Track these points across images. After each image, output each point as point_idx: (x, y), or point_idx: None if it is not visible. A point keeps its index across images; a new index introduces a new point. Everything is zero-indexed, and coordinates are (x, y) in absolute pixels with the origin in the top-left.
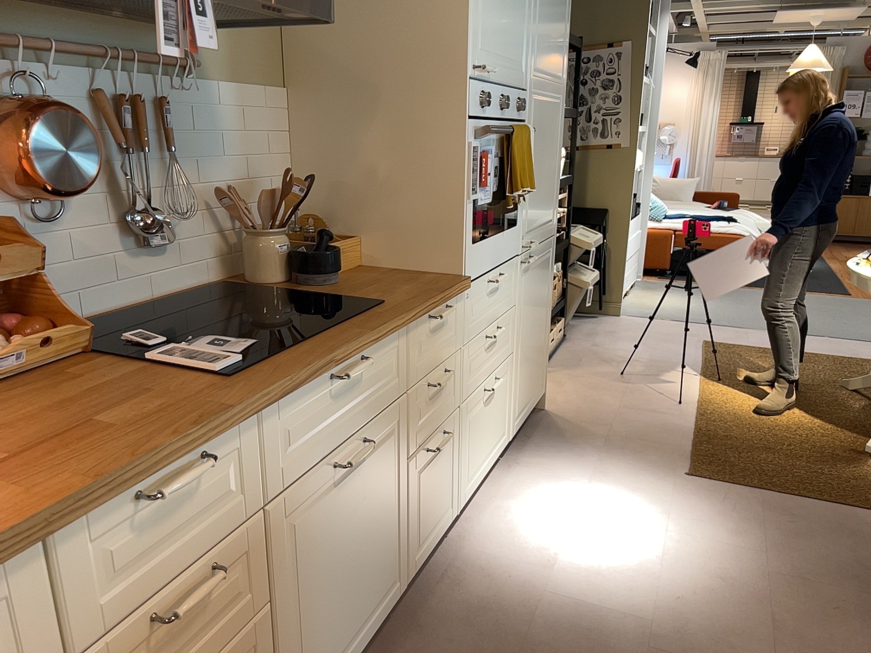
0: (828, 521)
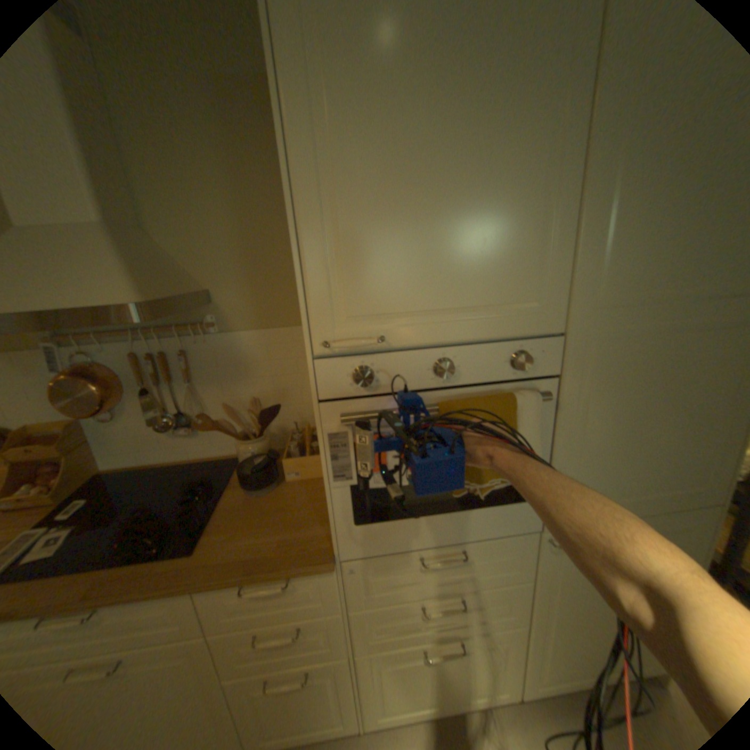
0: None
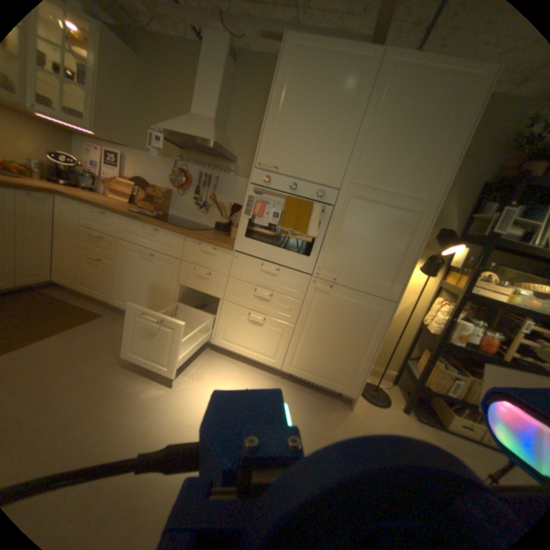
0: None
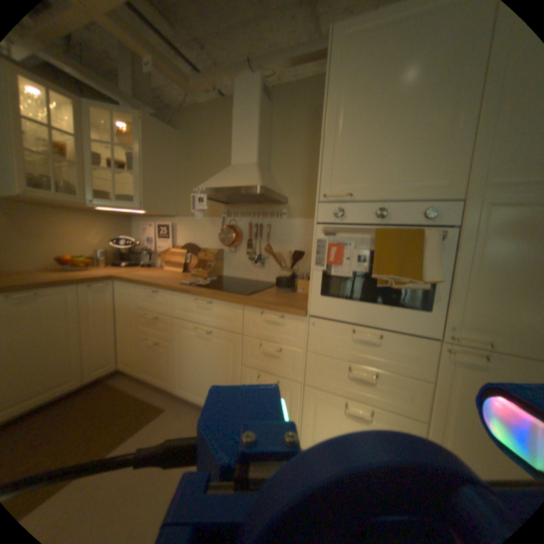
0: None
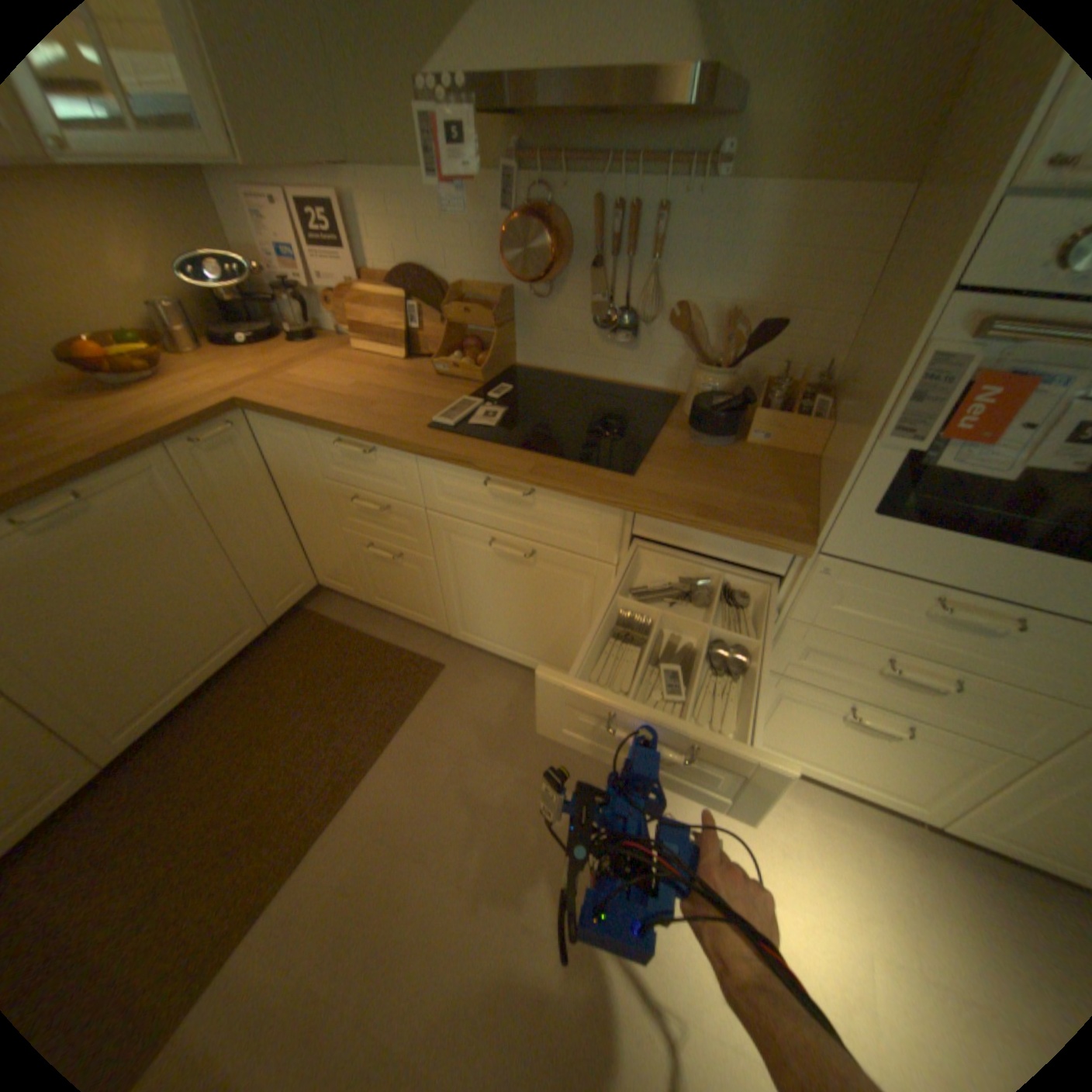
0: None
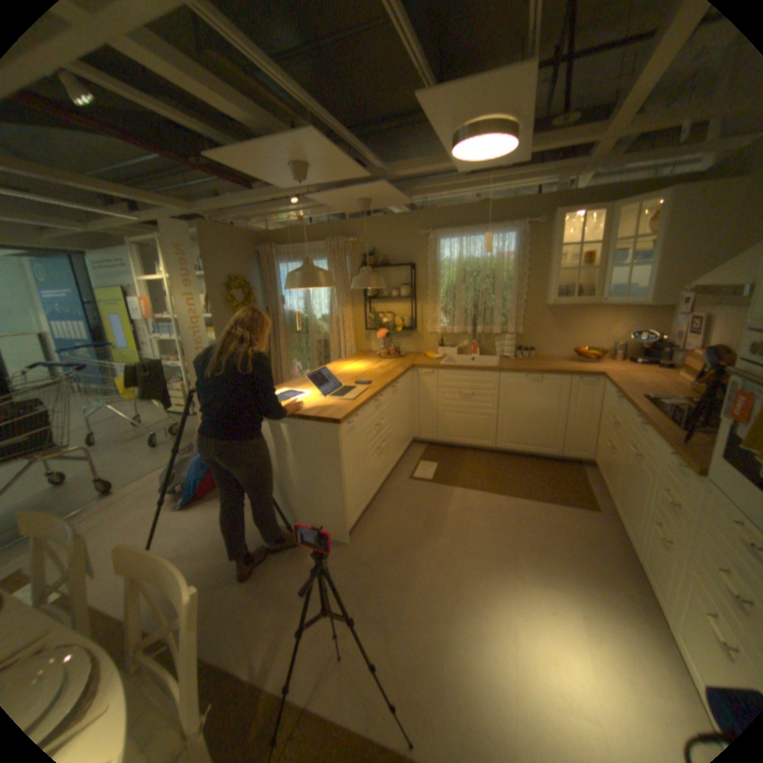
0: (376, 698)
